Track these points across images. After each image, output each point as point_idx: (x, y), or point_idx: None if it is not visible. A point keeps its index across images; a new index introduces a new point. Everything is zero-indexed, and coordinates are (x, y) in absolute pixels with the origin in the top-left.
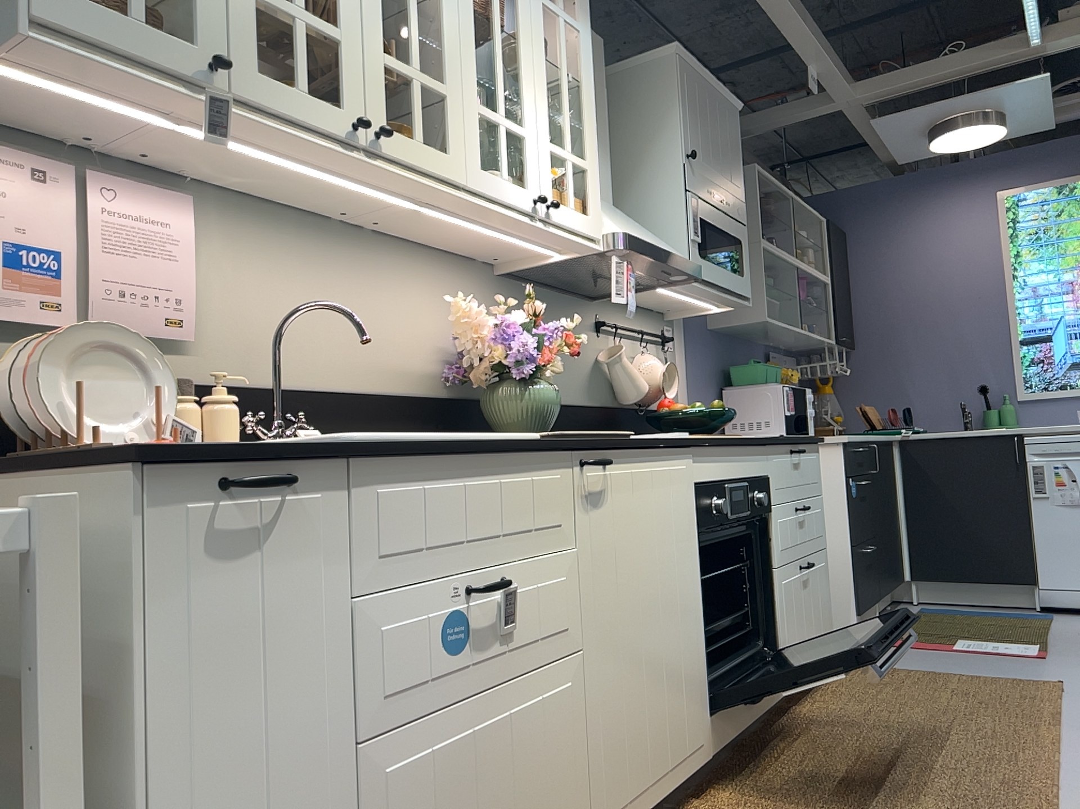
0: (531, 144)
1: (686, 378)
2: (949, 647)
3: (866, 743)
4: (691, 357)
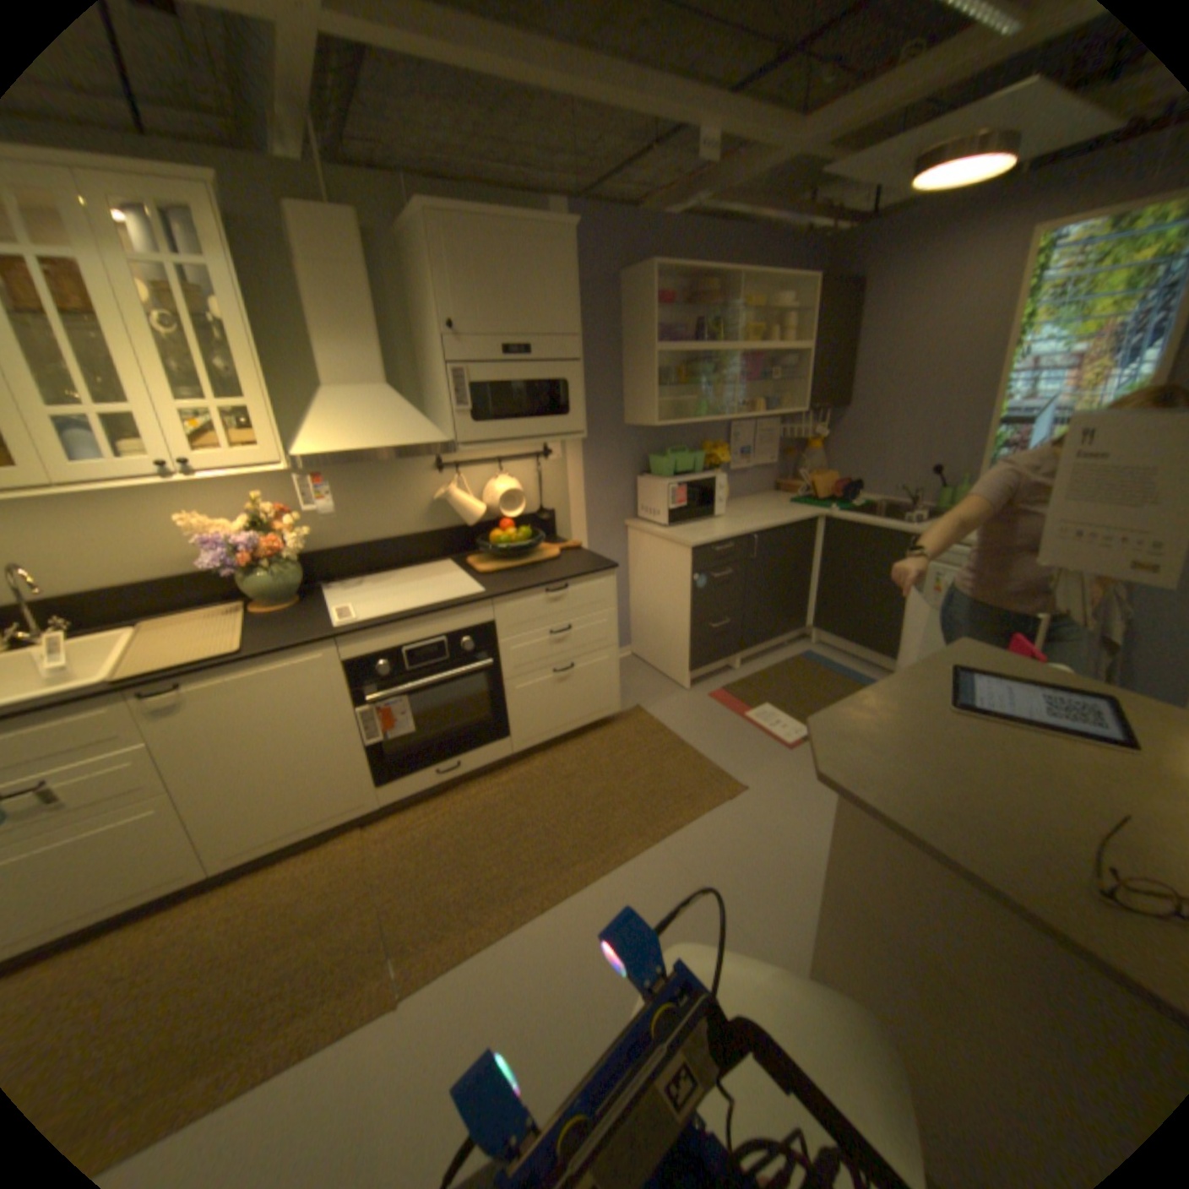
0: (144, 418)
1: (578, 479)
2: (743, 715)
3: (516, 814)
4: (588, 460)
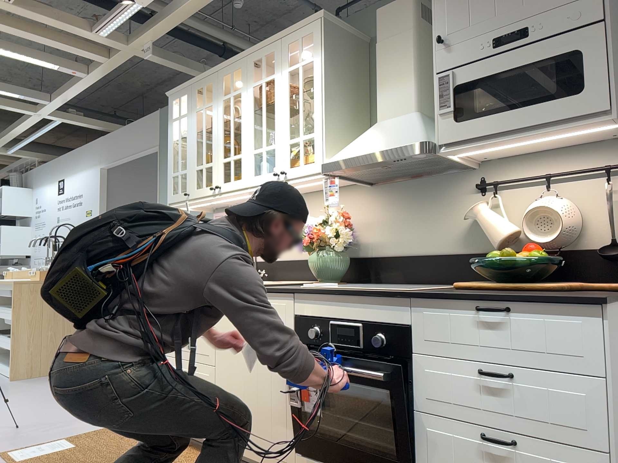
0: (277, 149)
1: None
2: None
3: None
4: None
